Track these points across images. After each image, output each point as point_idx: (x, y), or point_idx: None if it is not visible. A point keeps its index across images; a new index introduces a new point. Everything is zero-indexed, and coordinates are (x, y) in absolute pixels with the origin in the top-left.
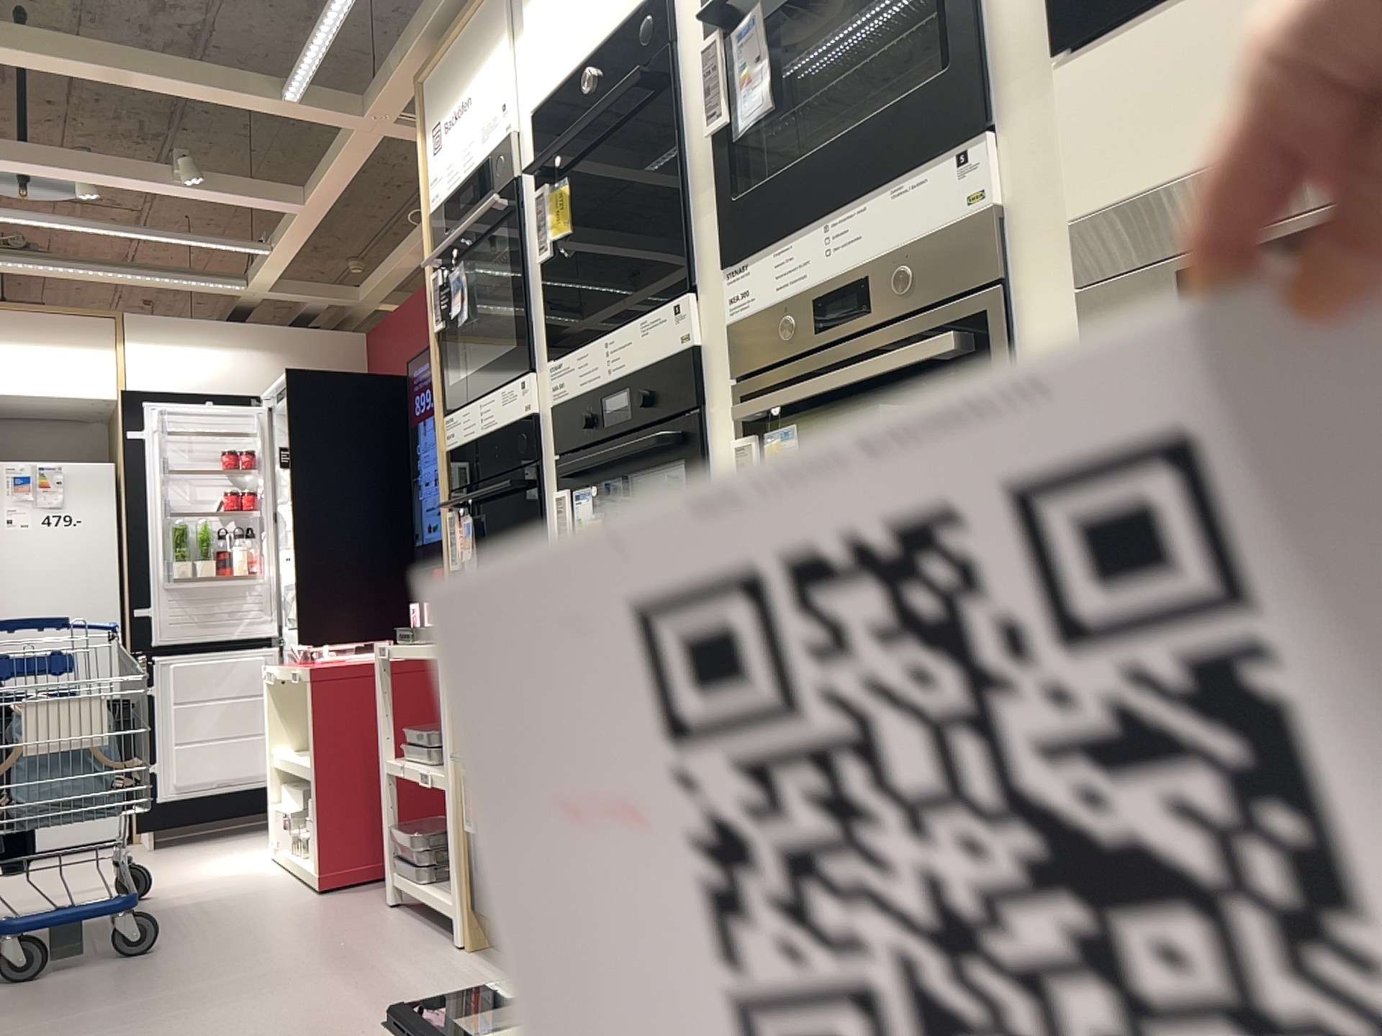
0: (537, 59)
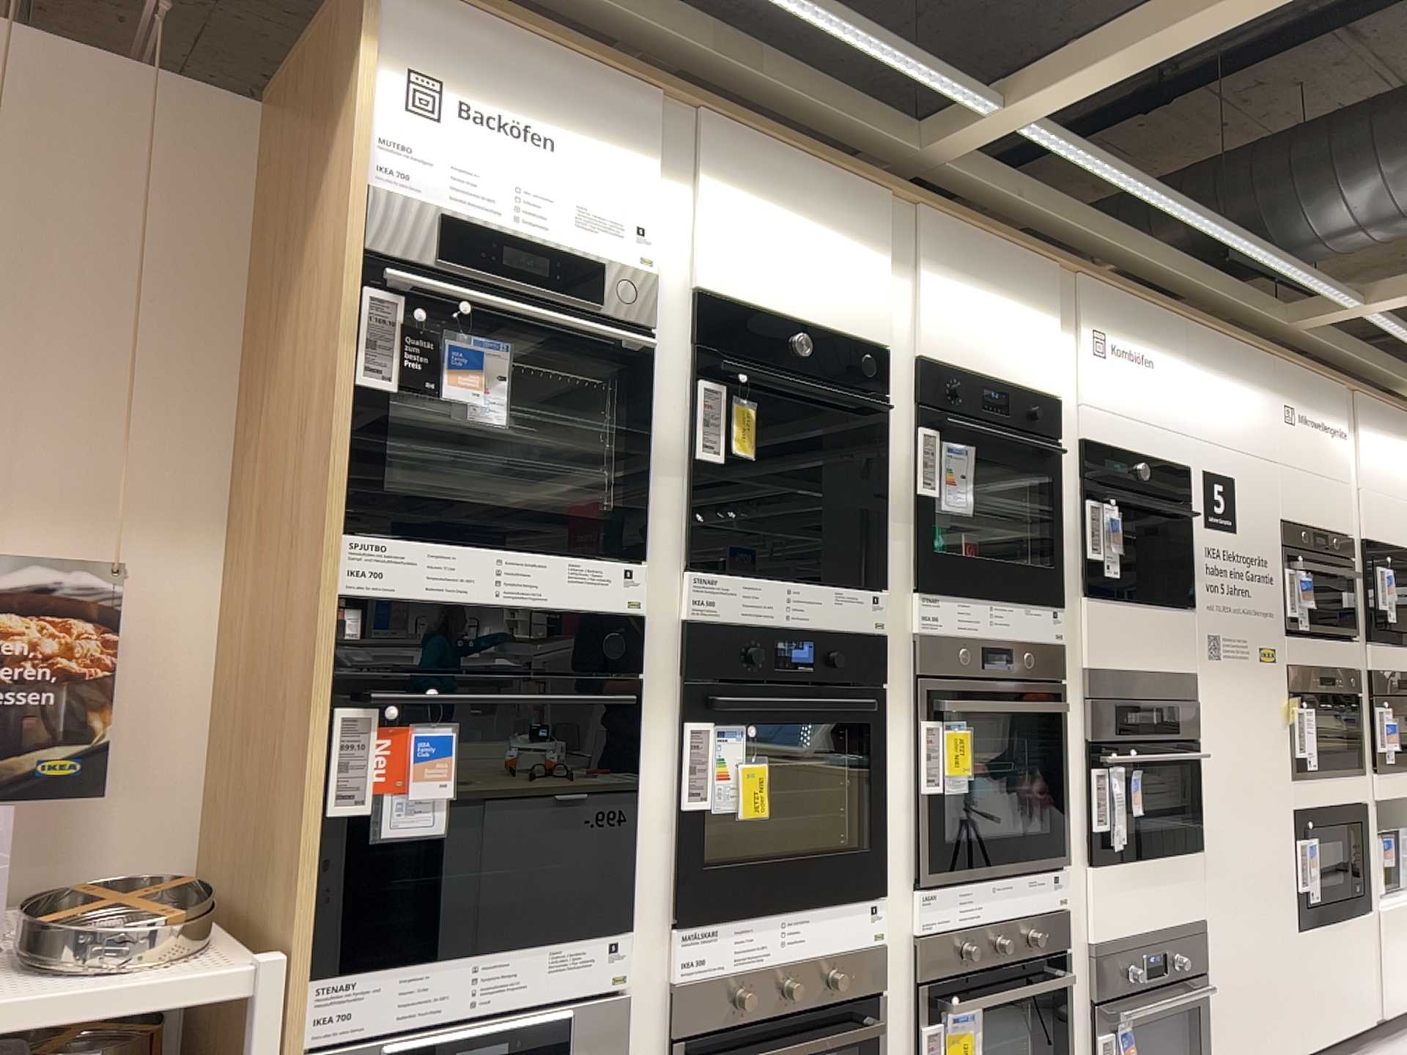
0: (721, 257)
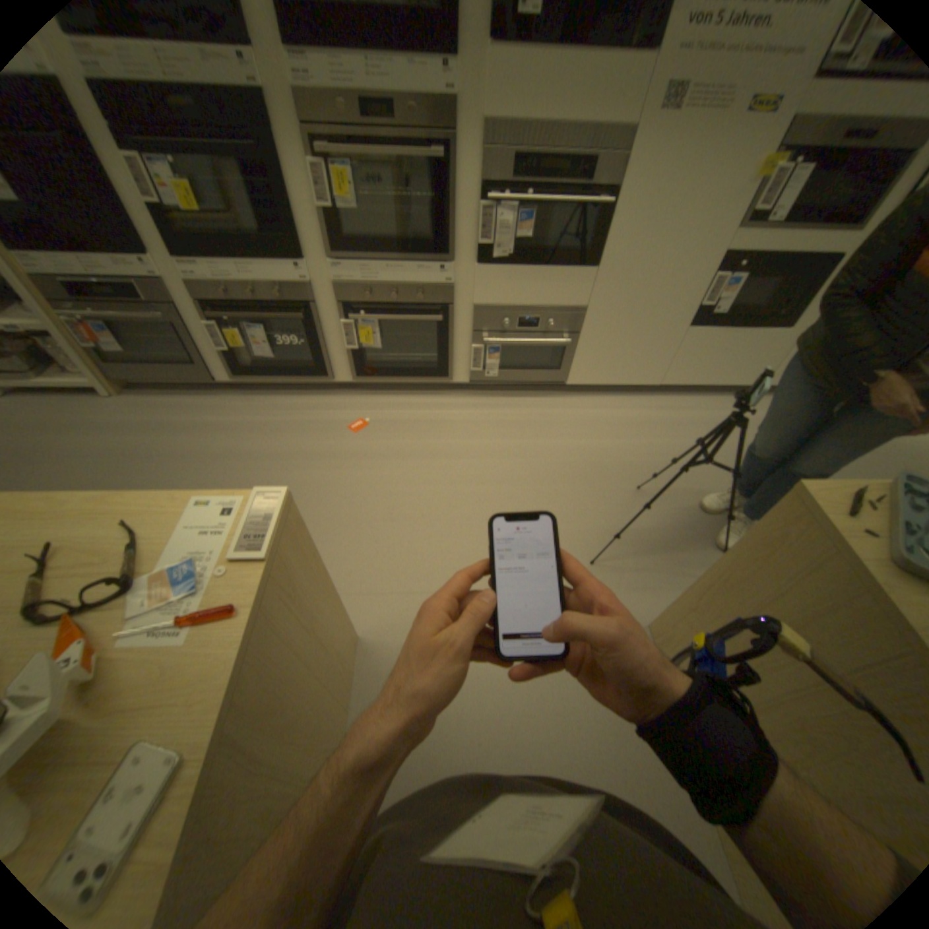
0: None
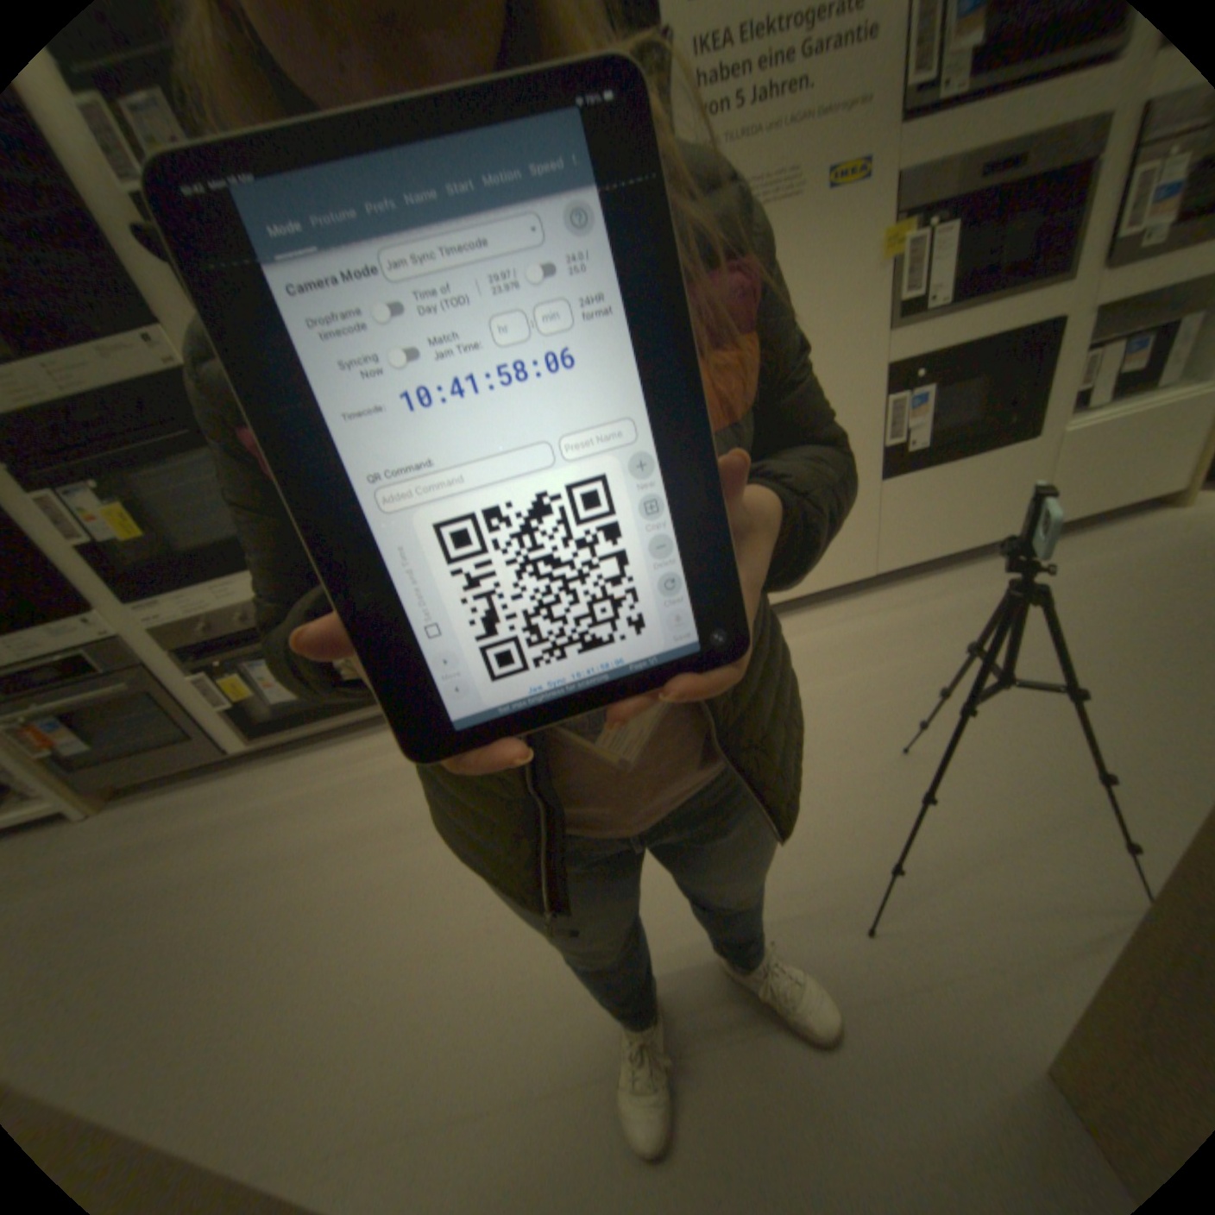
0: None
